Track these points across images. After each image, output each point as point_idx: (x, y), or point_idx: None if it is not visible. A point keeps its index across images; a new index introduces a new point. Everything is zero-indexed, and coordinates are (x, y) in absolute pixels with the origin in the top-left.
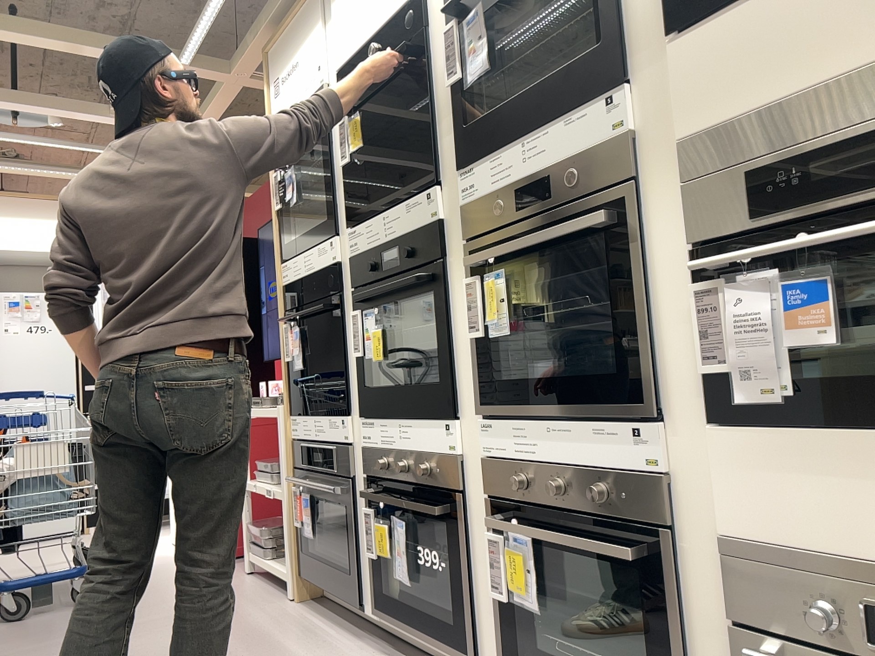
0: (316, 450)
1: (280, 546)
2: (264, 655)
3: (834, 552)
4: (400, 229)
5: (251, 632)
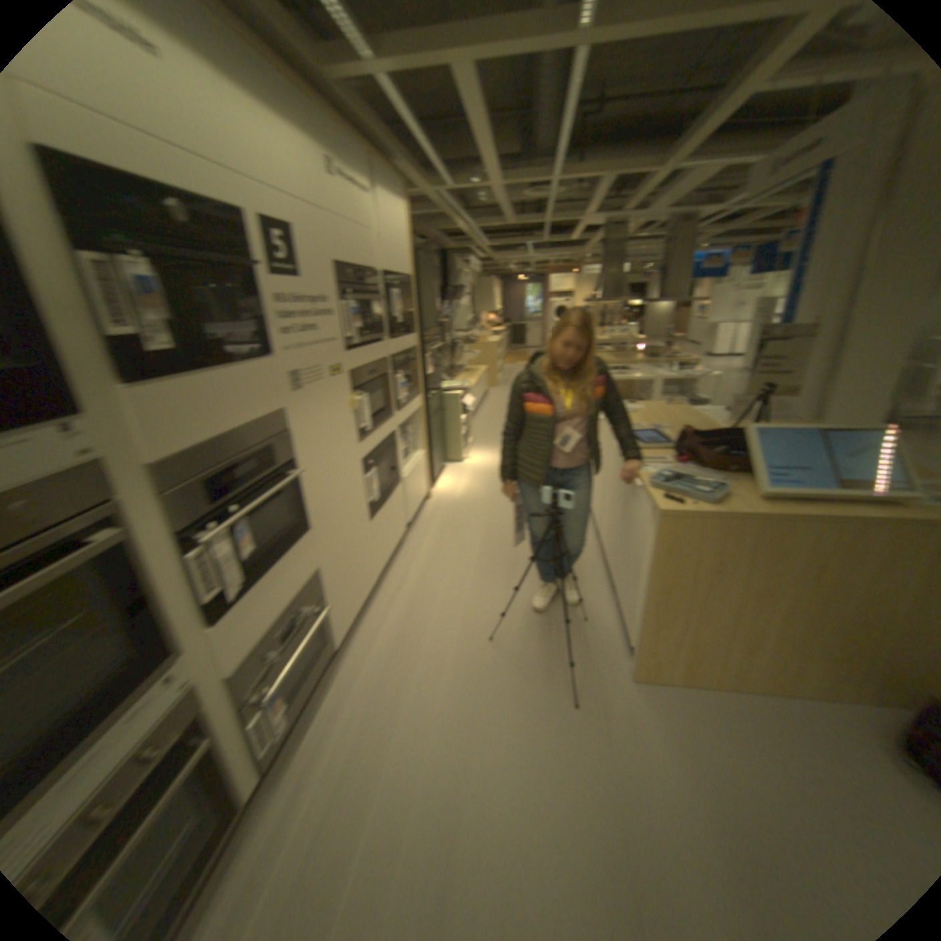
0: None
1: None
2: None
3: (266, 633)
4: None
5: None
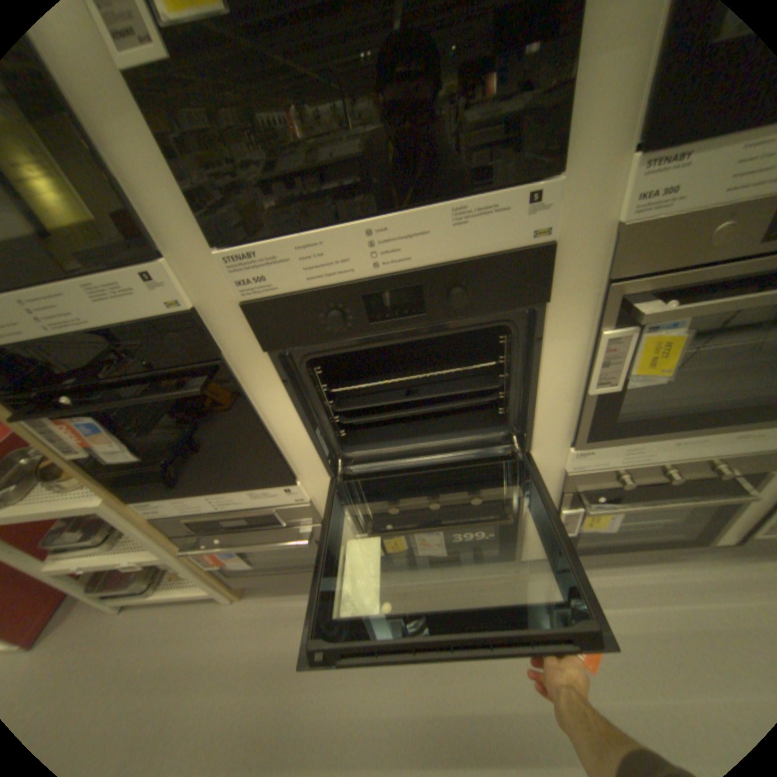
0: (226, 519)
1: (153, 577)
2: (319, 681)
3: None
4: (434, 257)
5: (261, 673)
